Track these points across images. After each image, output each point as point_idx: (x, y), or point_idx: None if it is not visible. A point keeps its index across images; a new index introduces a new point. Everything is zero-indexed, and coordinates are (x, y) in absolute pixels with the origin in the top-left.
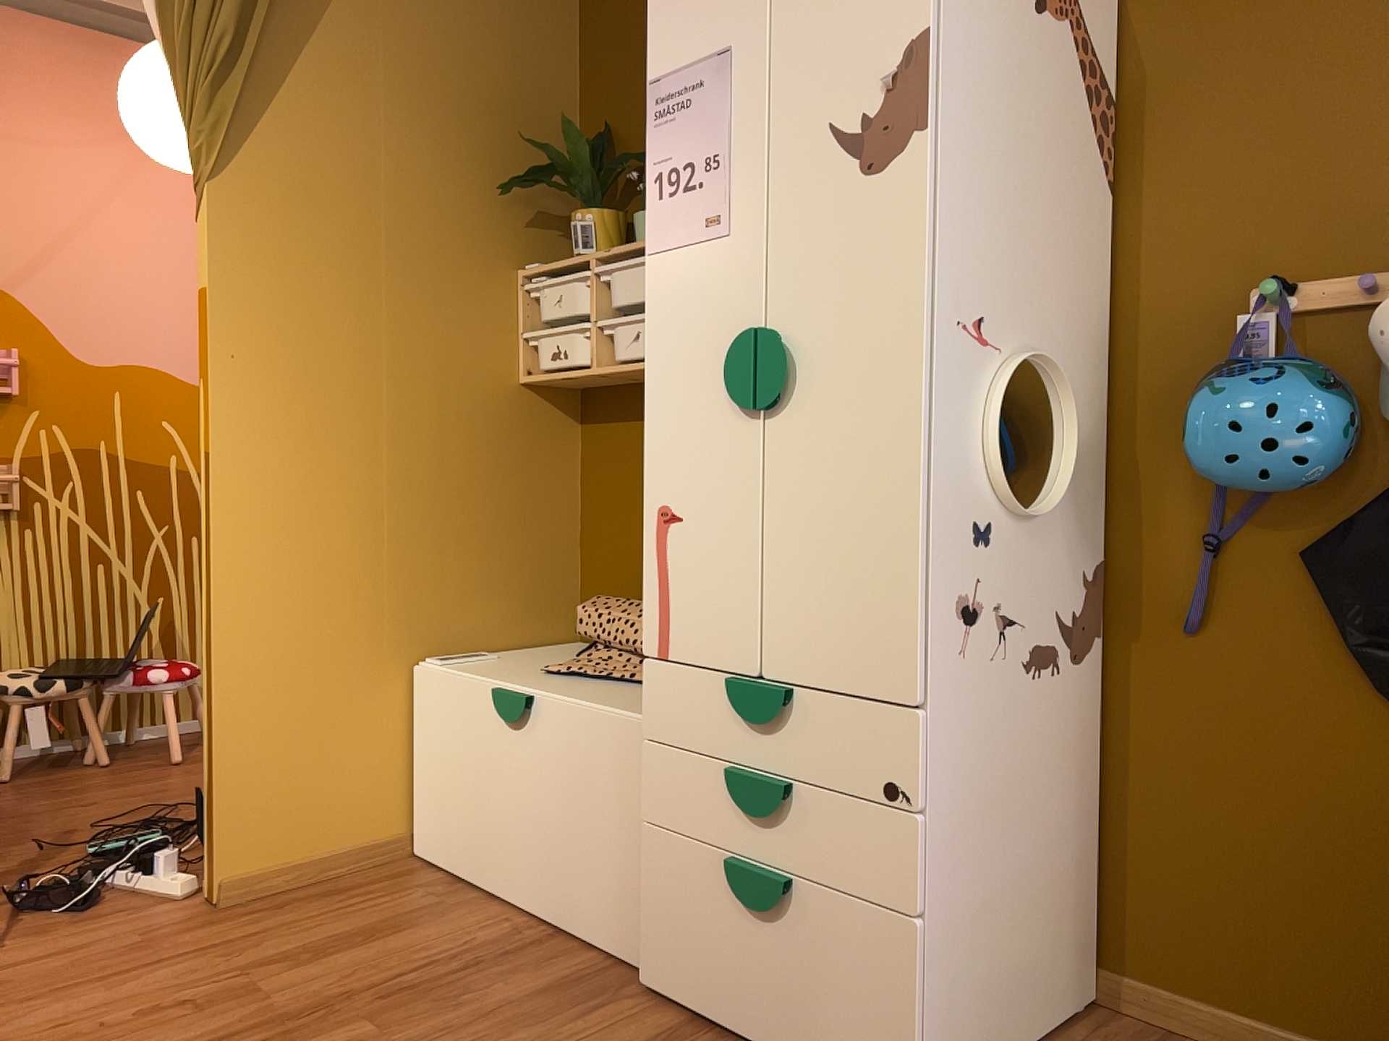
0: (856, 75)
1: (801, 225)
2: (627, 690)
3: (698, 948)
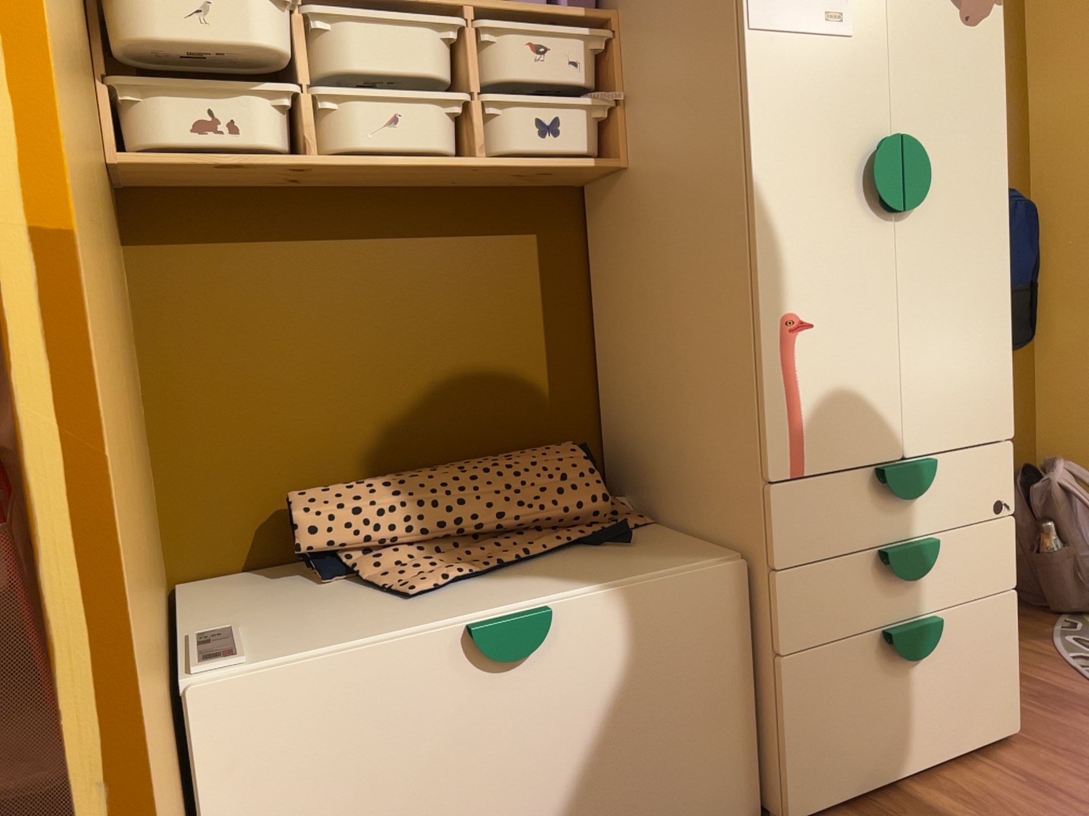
0: None
1: (917, 50)
2: (563, 563)
3: (855, 735)
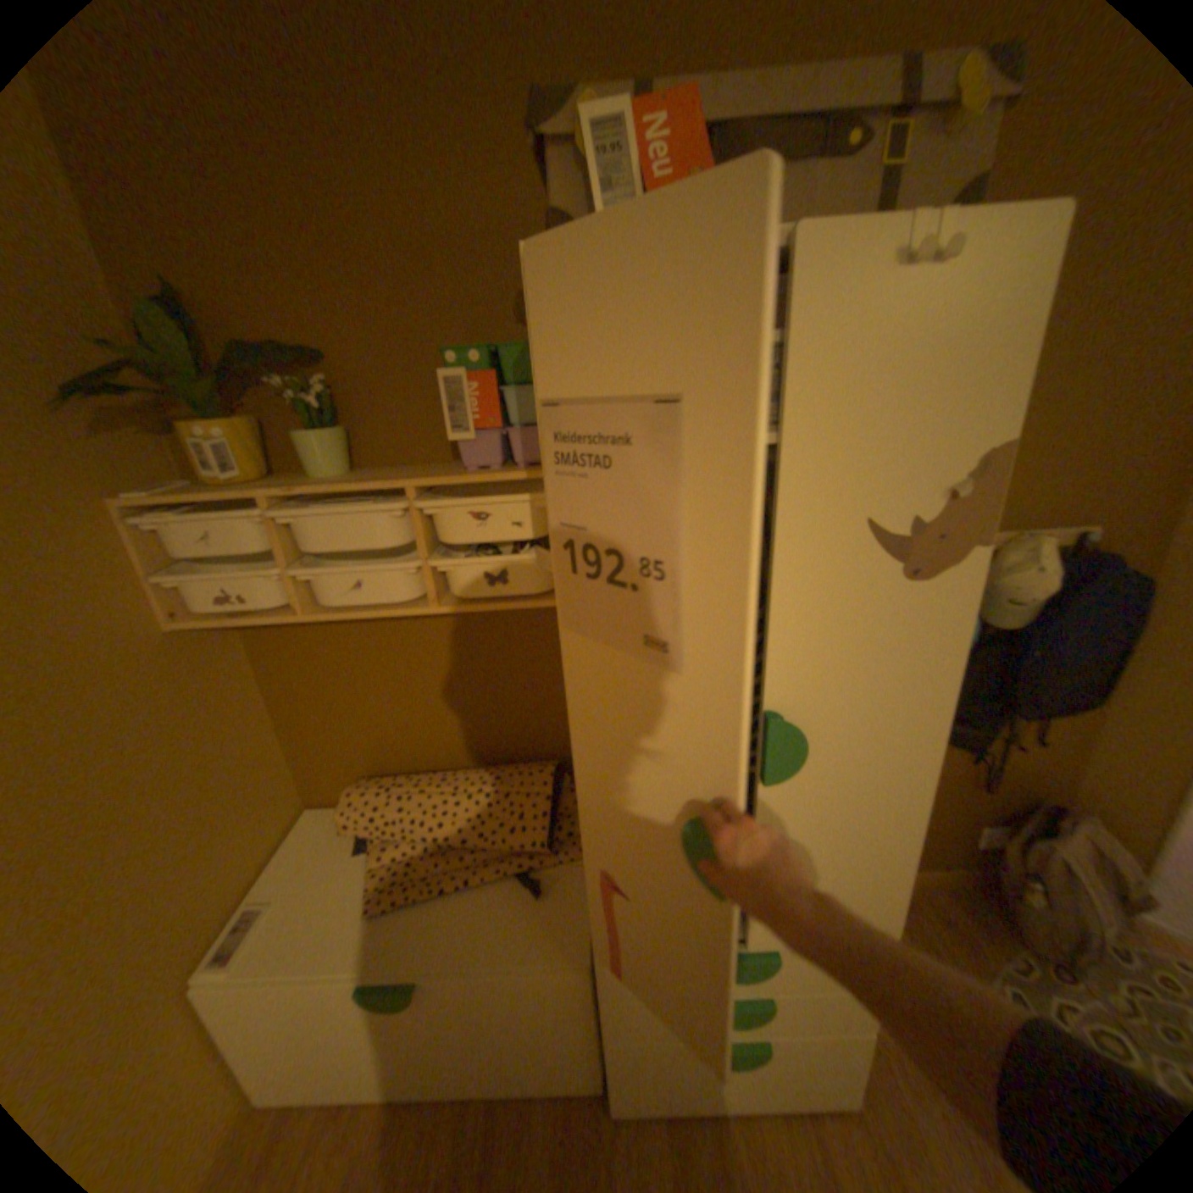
0: (911, 471)
1: (815, 618)
2: (480, 905)
3: (673, 1089)
